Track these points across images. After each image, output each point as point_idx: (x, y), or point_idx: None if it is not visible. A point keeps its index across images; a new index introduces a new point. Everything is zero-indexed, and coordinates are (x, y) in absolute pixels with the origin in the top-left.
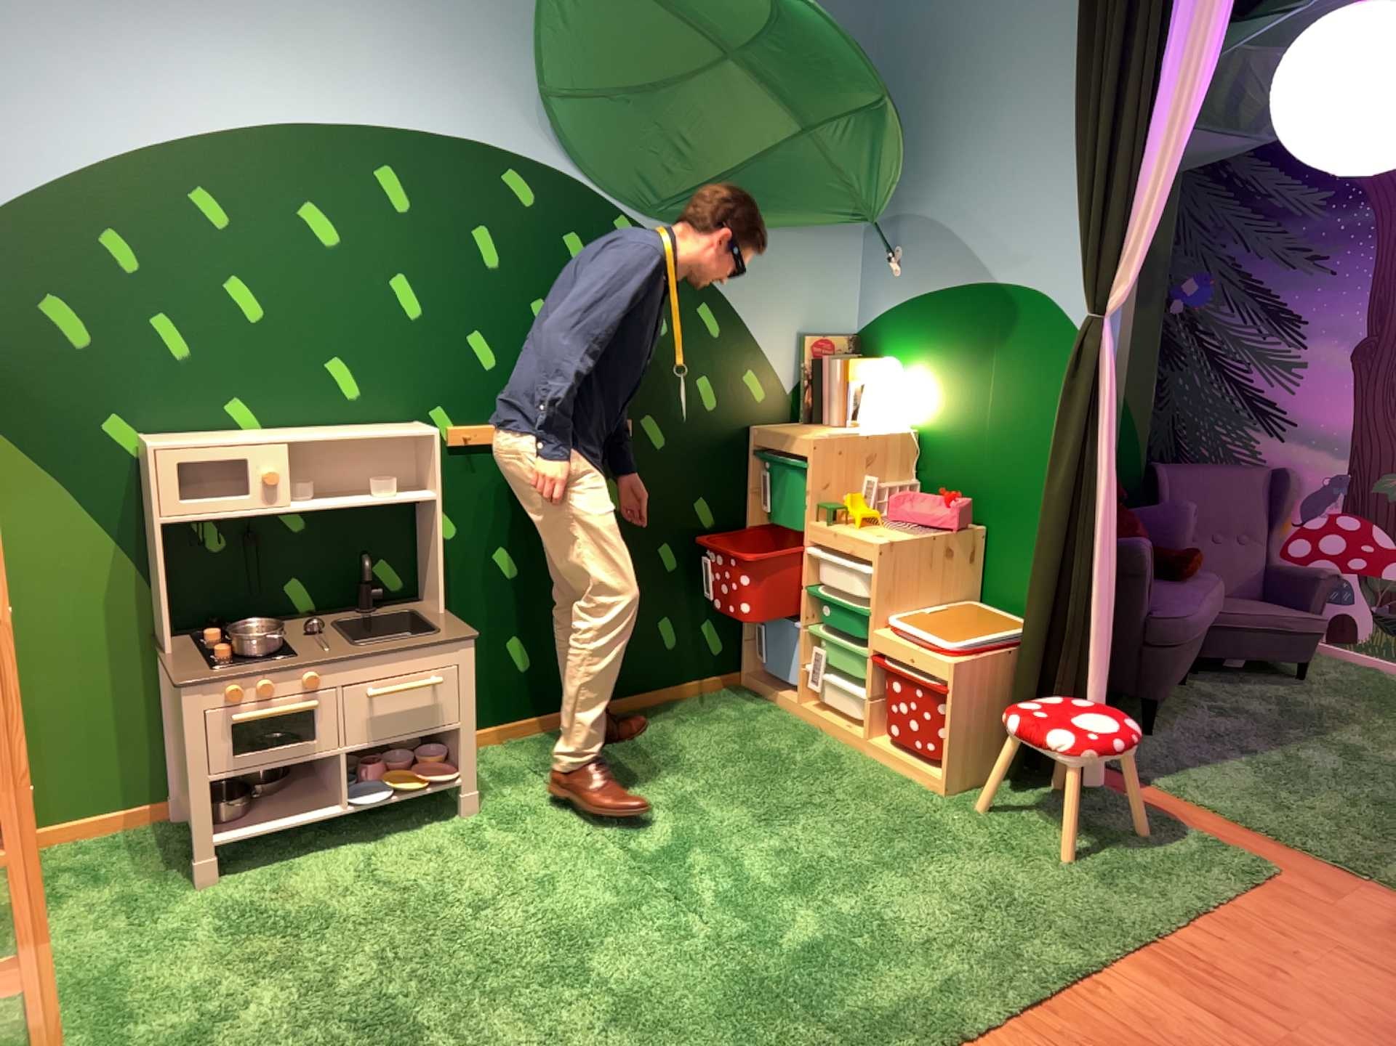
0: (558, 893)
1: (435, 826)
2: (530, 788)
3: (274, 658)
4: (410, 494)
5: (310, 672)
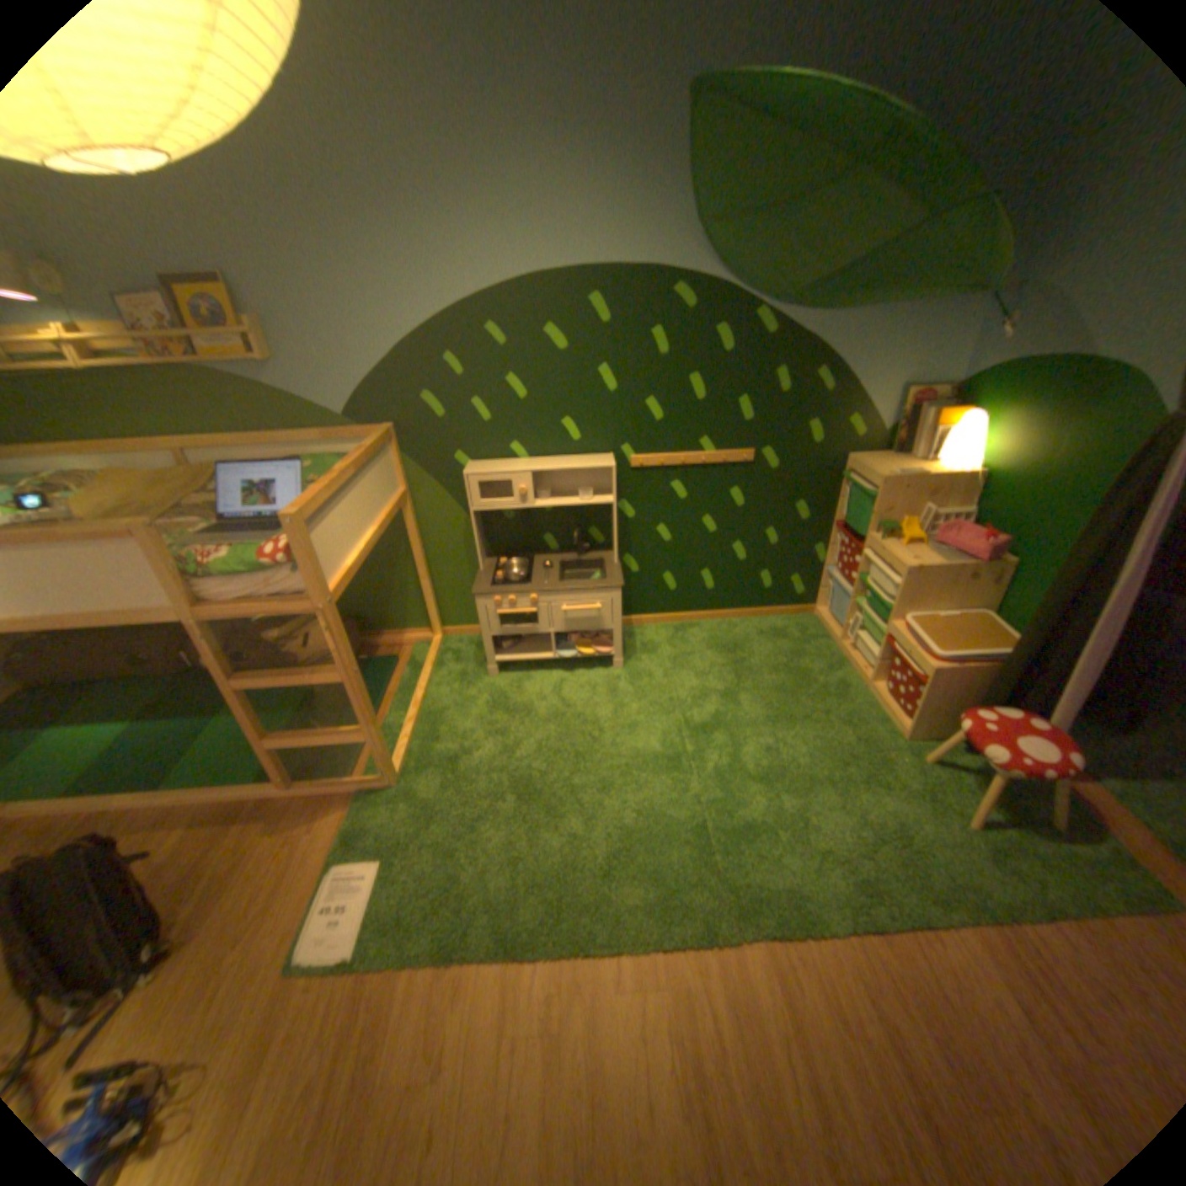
0: (635, 736)
1: (599, 671)
2: (655, 660)
3: (520, 584)
4: (600, 500)
5: (532, 597)
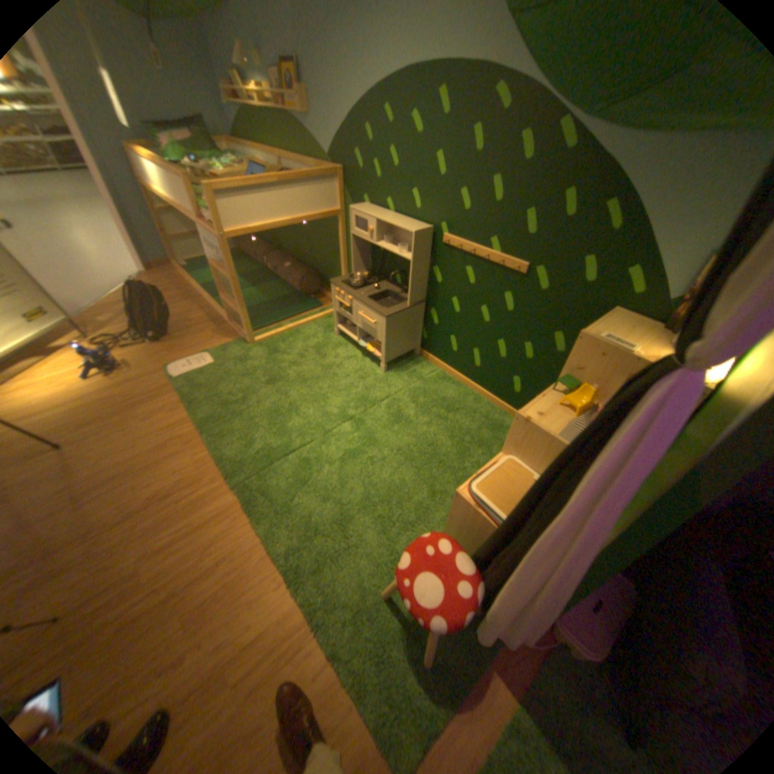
0: (337, 400)
1: (375, 367)
2: (406, 382)
3: (353, 289)
4: (410, 256)
5: (350, 298)
